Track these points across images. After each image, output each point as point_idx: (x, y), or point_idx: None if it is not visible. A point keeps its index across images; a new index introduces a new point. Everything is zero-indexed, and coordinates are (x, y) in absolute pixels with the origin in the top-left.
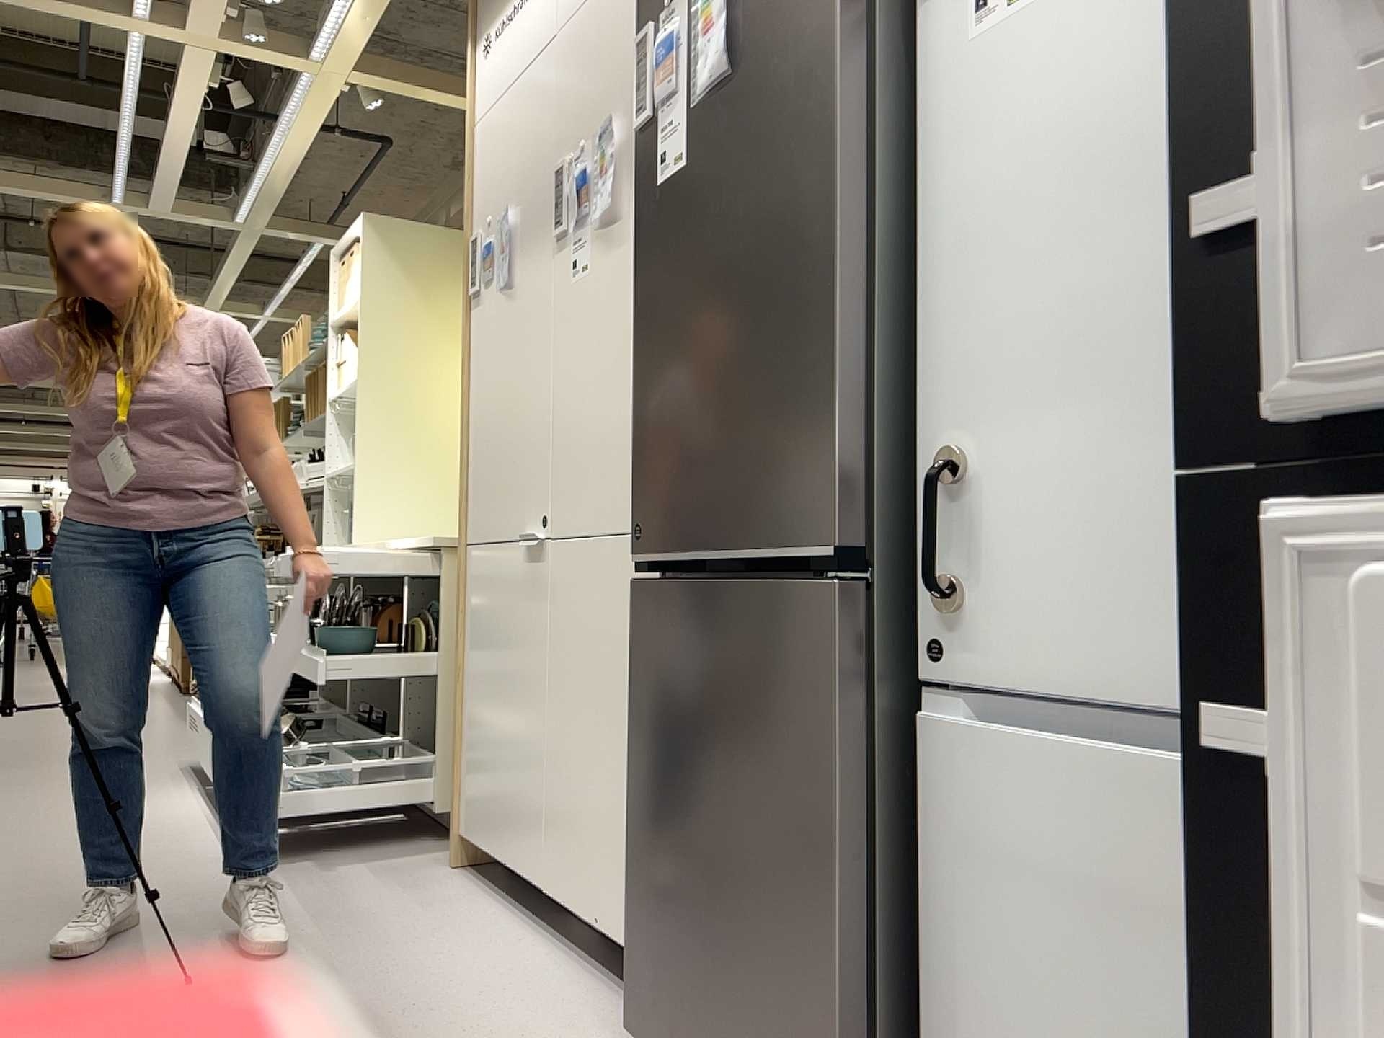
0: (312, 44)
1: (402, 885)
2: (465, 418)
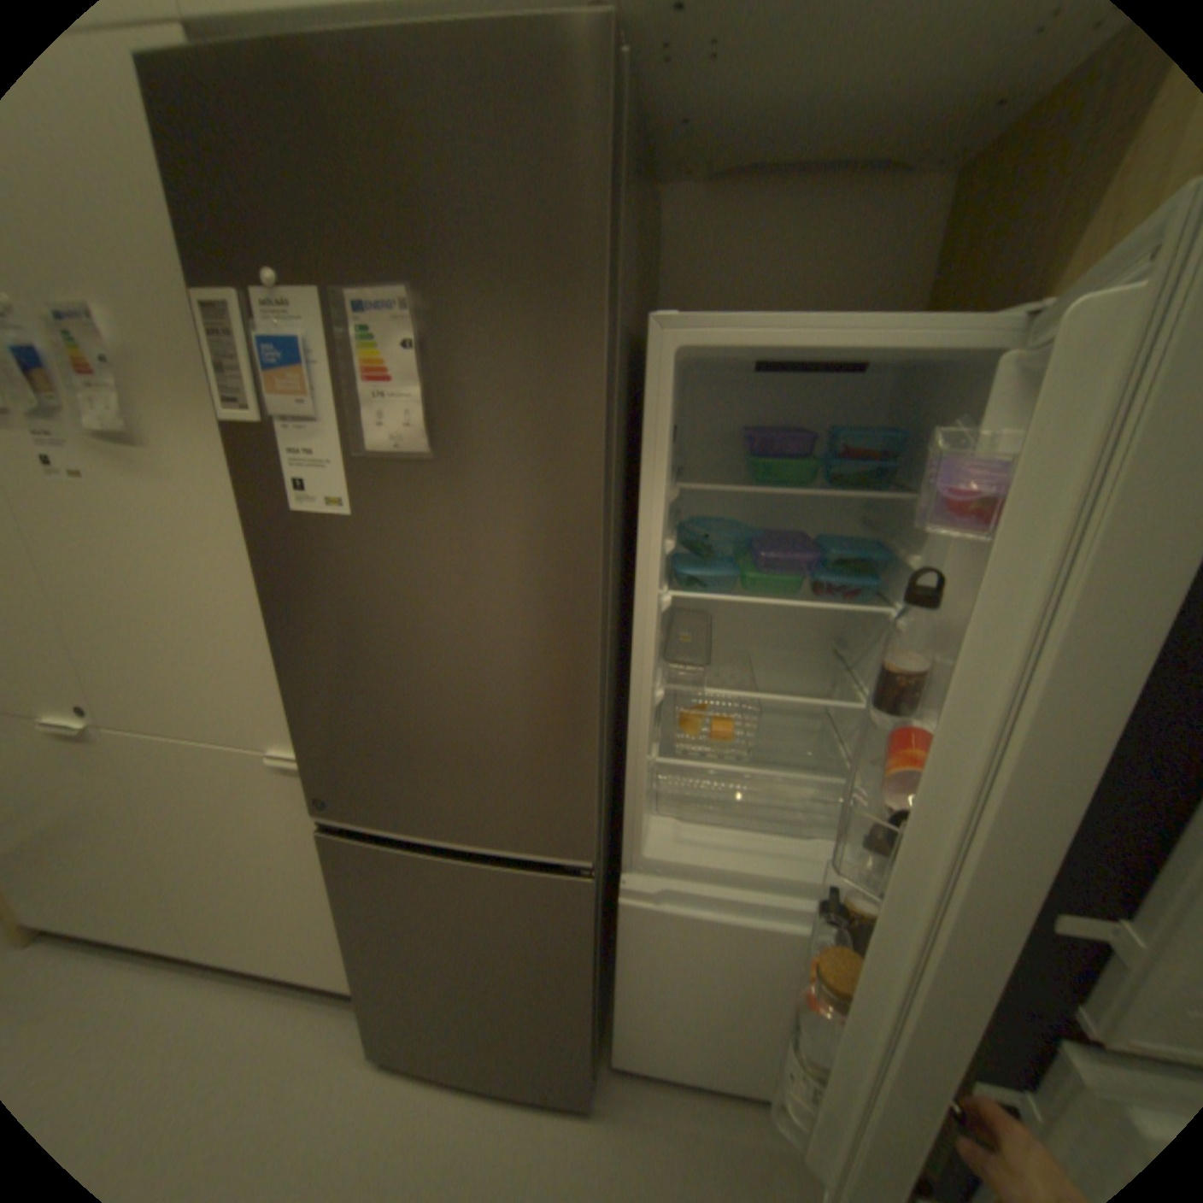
0: None
1: None
2: None
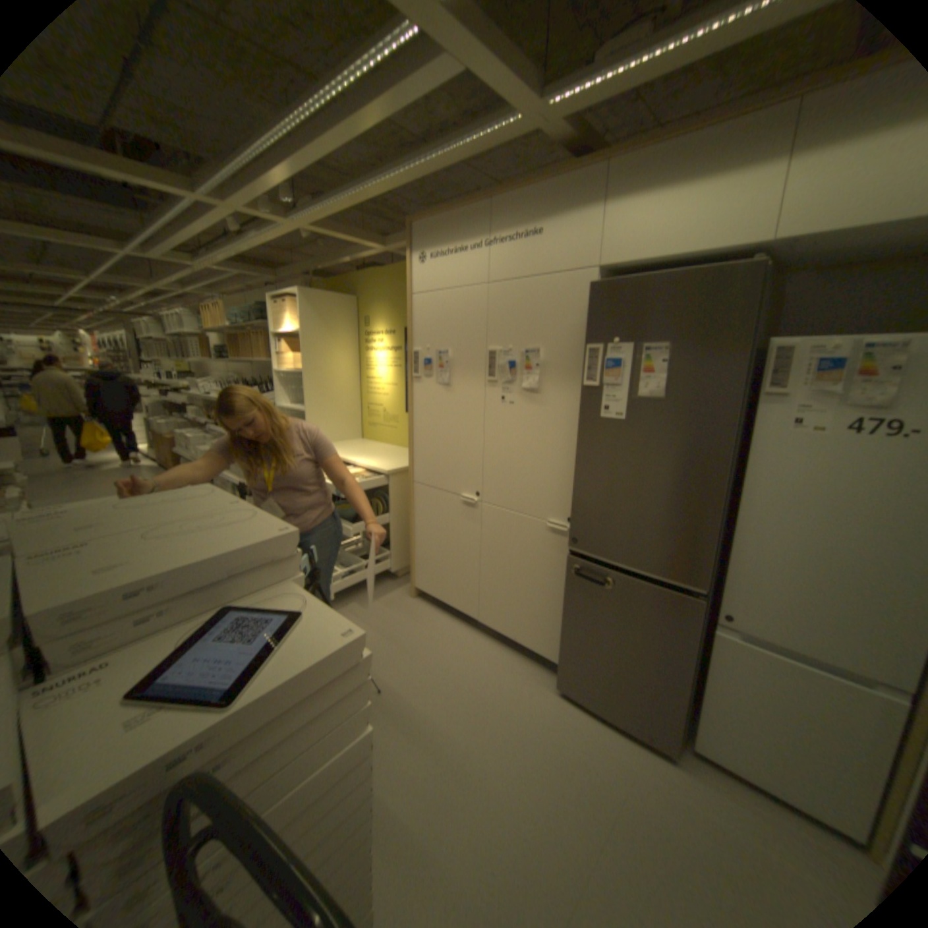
0: (288, 209)
1: (403, 612)
2: (412, 429)
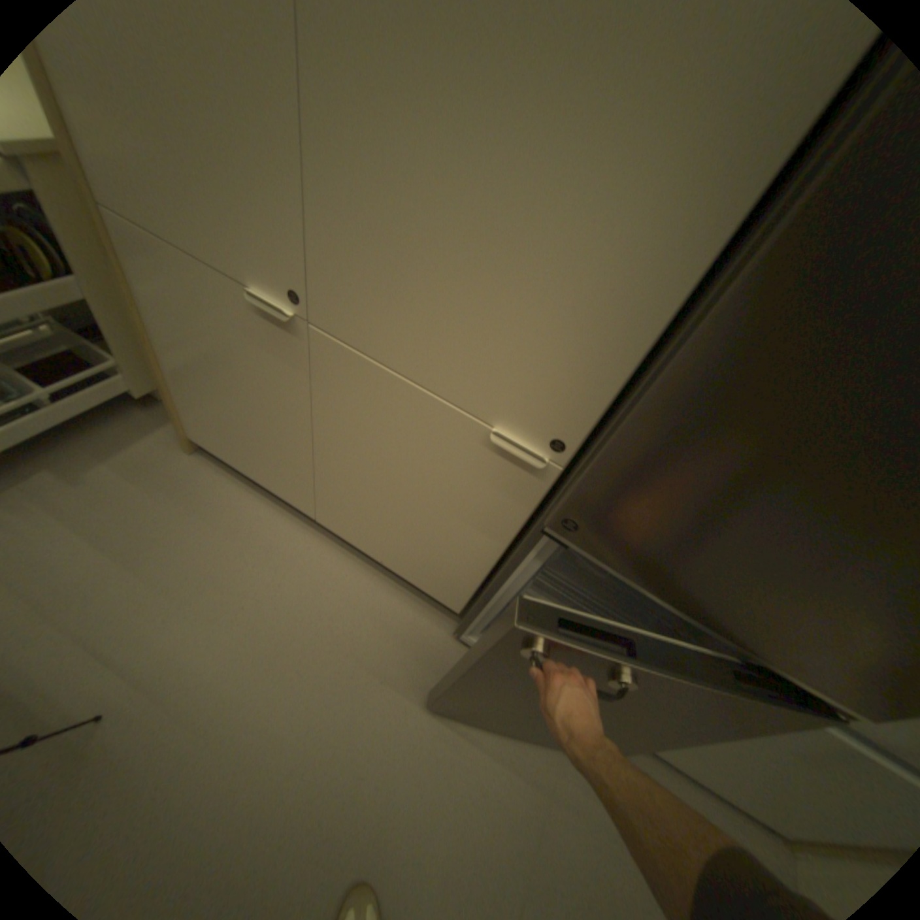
0: None
1: (166, 491)
2: None
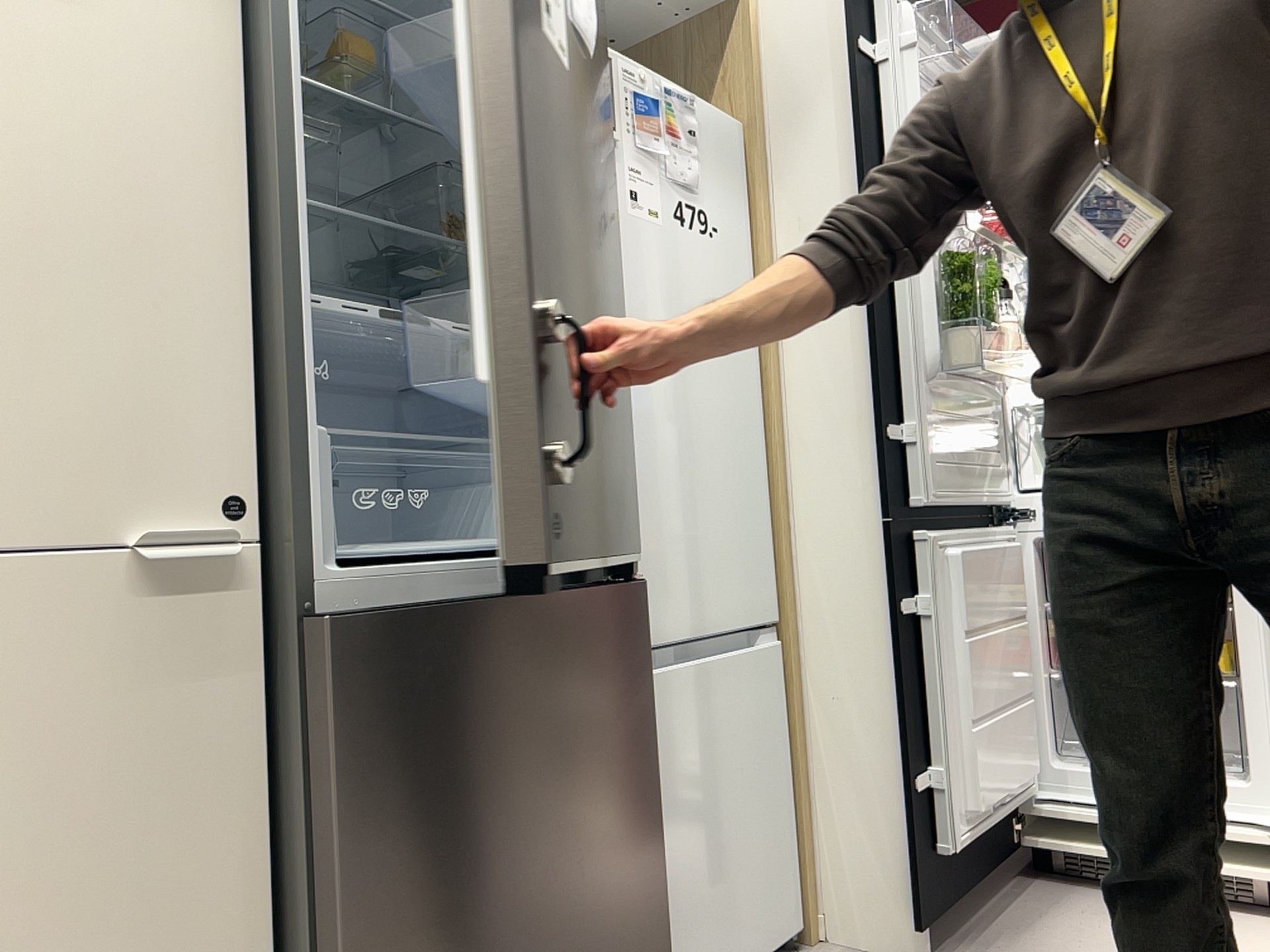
0: None
1: None
2: None
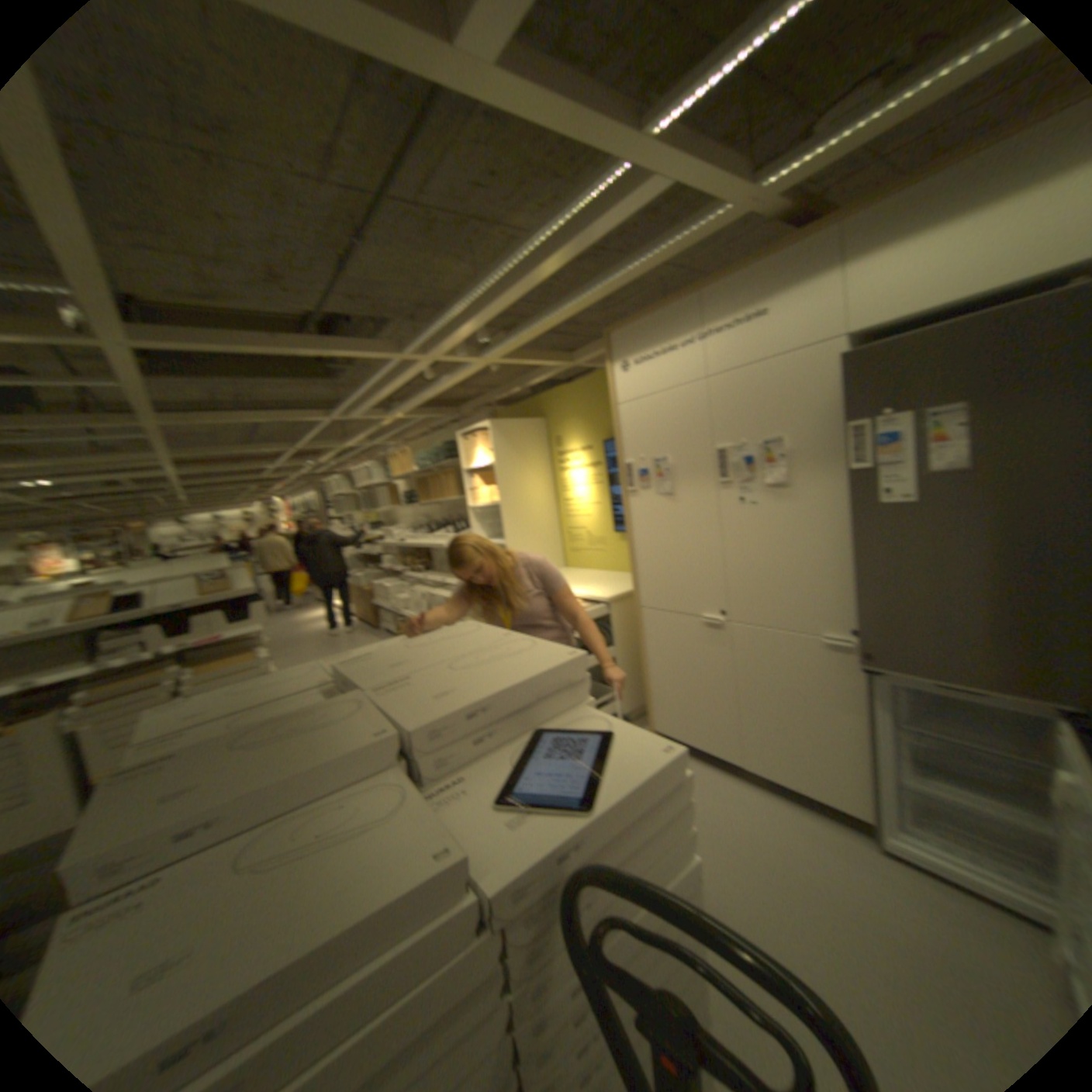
0: (484, 350)
1: None
2: (634, 550)
